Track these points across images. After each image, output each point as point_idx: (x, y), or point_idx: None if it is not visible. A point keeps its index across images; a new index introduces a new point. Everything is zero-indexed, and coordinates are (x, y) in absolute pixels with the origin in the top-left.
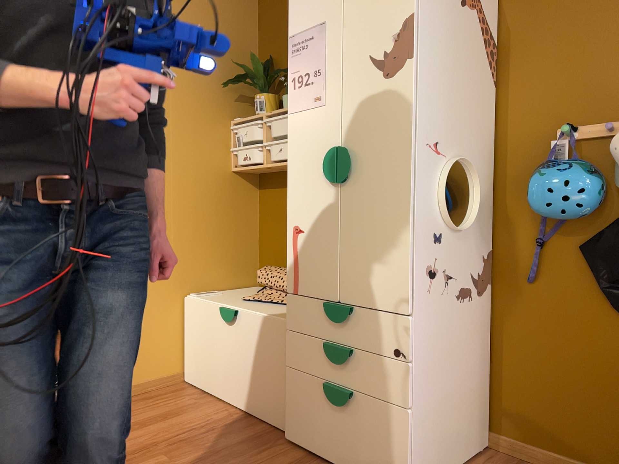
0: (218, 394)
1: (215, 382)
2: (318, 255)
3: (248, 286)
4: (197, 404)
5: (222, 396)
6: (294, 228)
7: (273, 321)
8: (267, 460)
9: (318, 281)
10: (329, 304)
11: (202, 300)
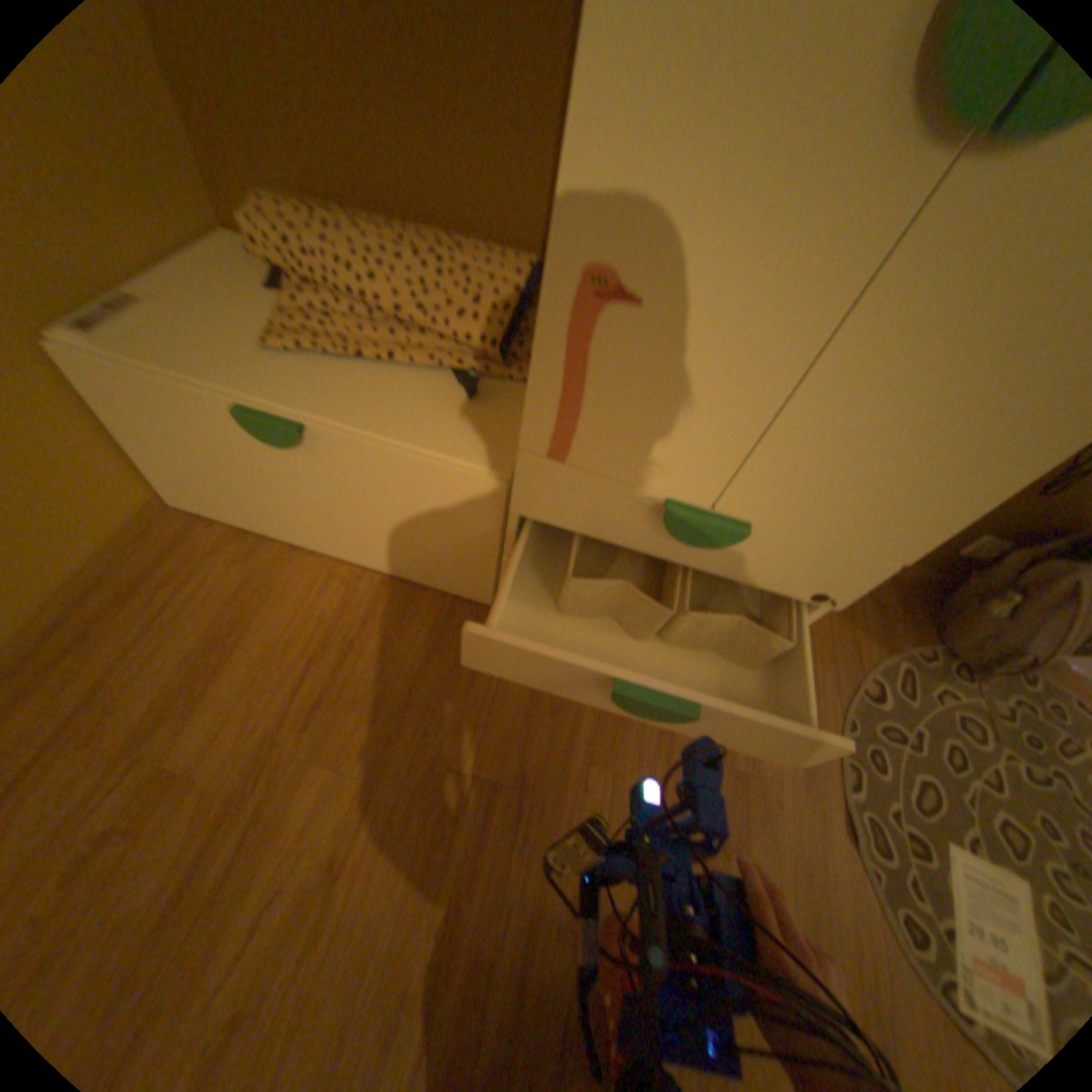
0: (290, 537)
1: (271, 522)
2: (681, 391)
3: (196, 231)
4: (260, 575)
5: (303, 541)
6: (591, 270)
7: (445, 467)
8: (497, 683)
9: (653, 452)
10: (684, 511)
11: (132, 361)
